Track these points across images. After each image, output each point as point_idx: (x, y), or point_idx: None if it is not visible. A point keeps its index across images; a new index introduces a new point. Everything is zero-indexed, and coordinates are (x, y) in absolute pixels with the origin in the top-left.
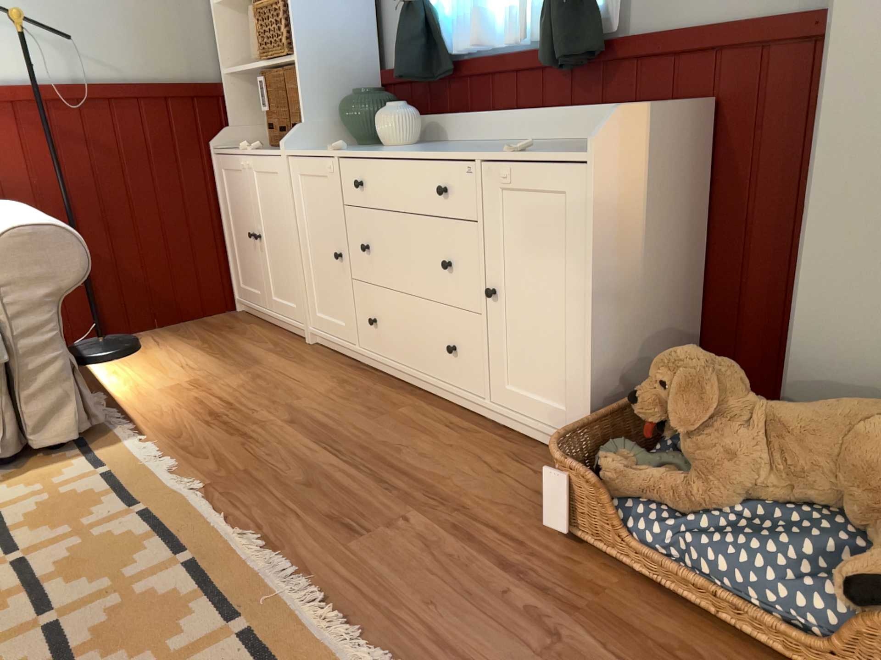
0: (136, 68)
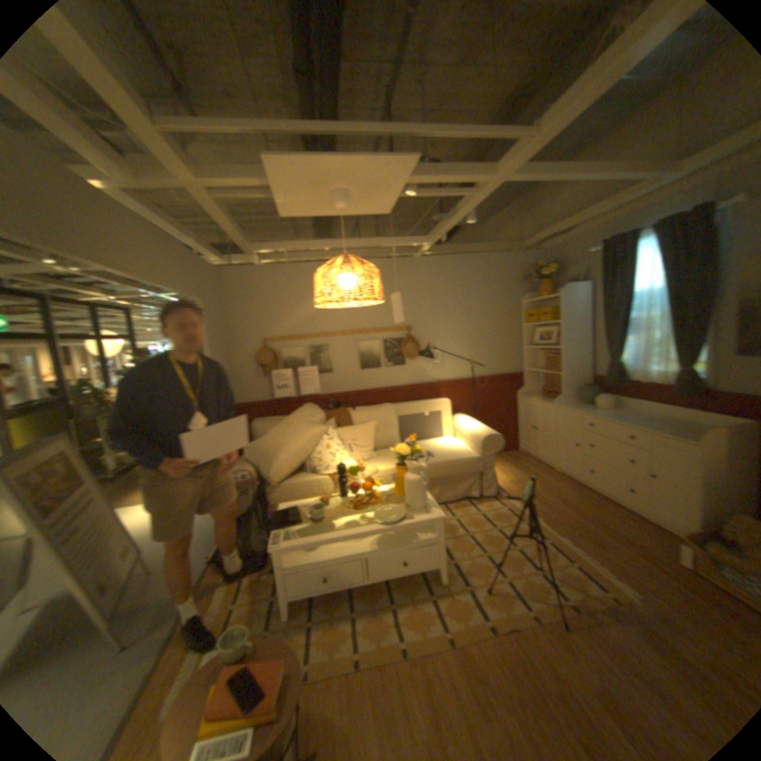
0: (496, 369)
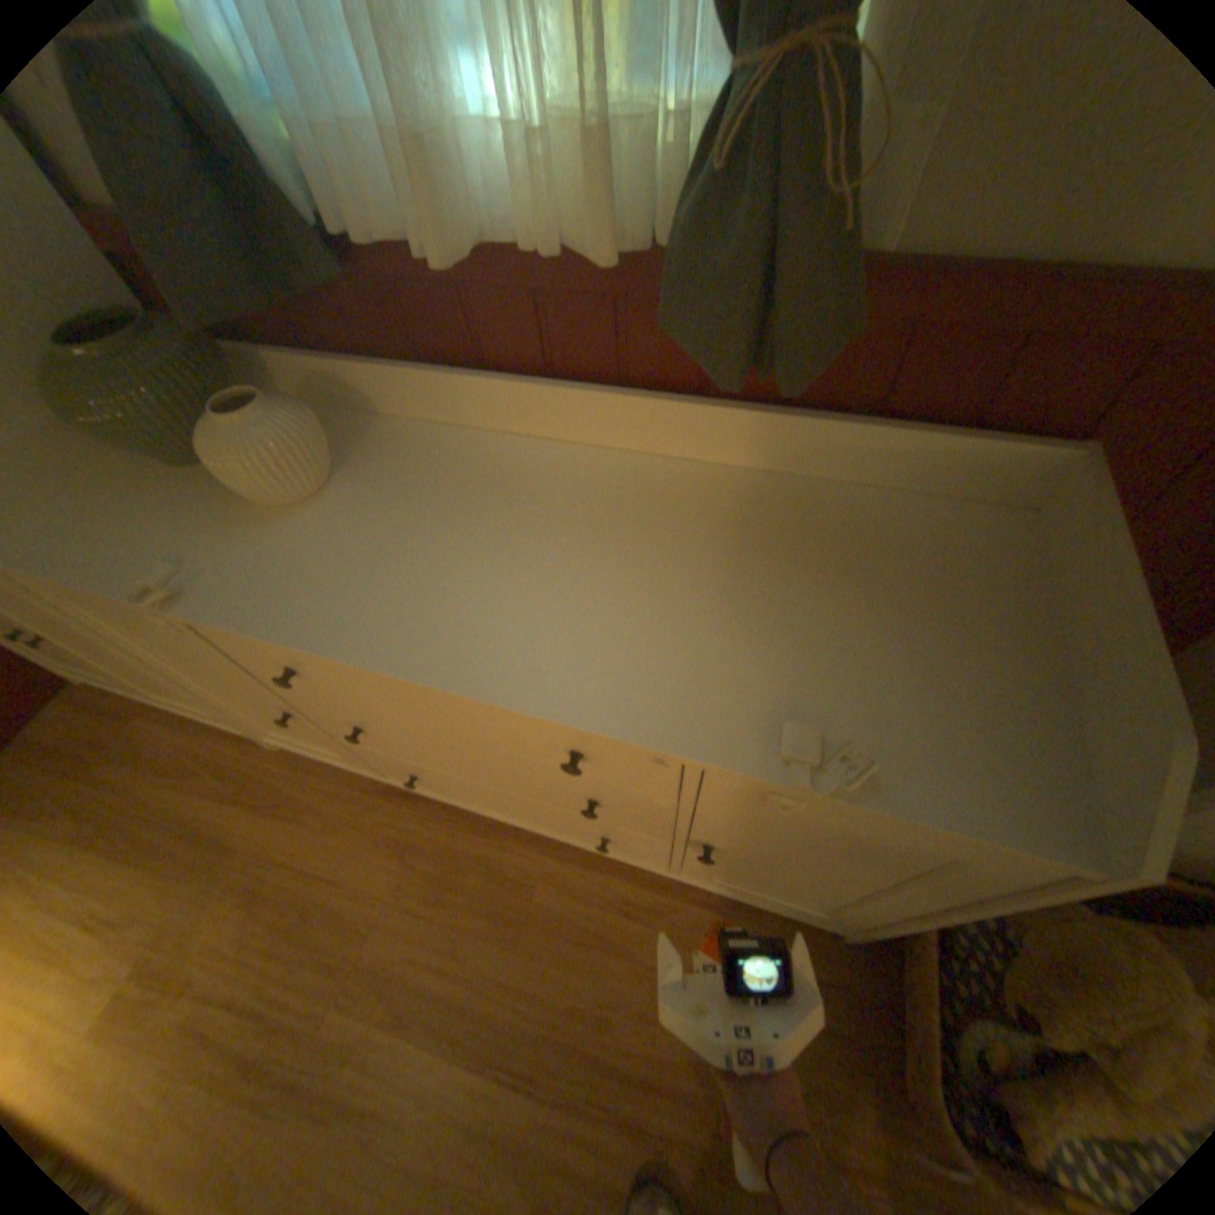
0: None
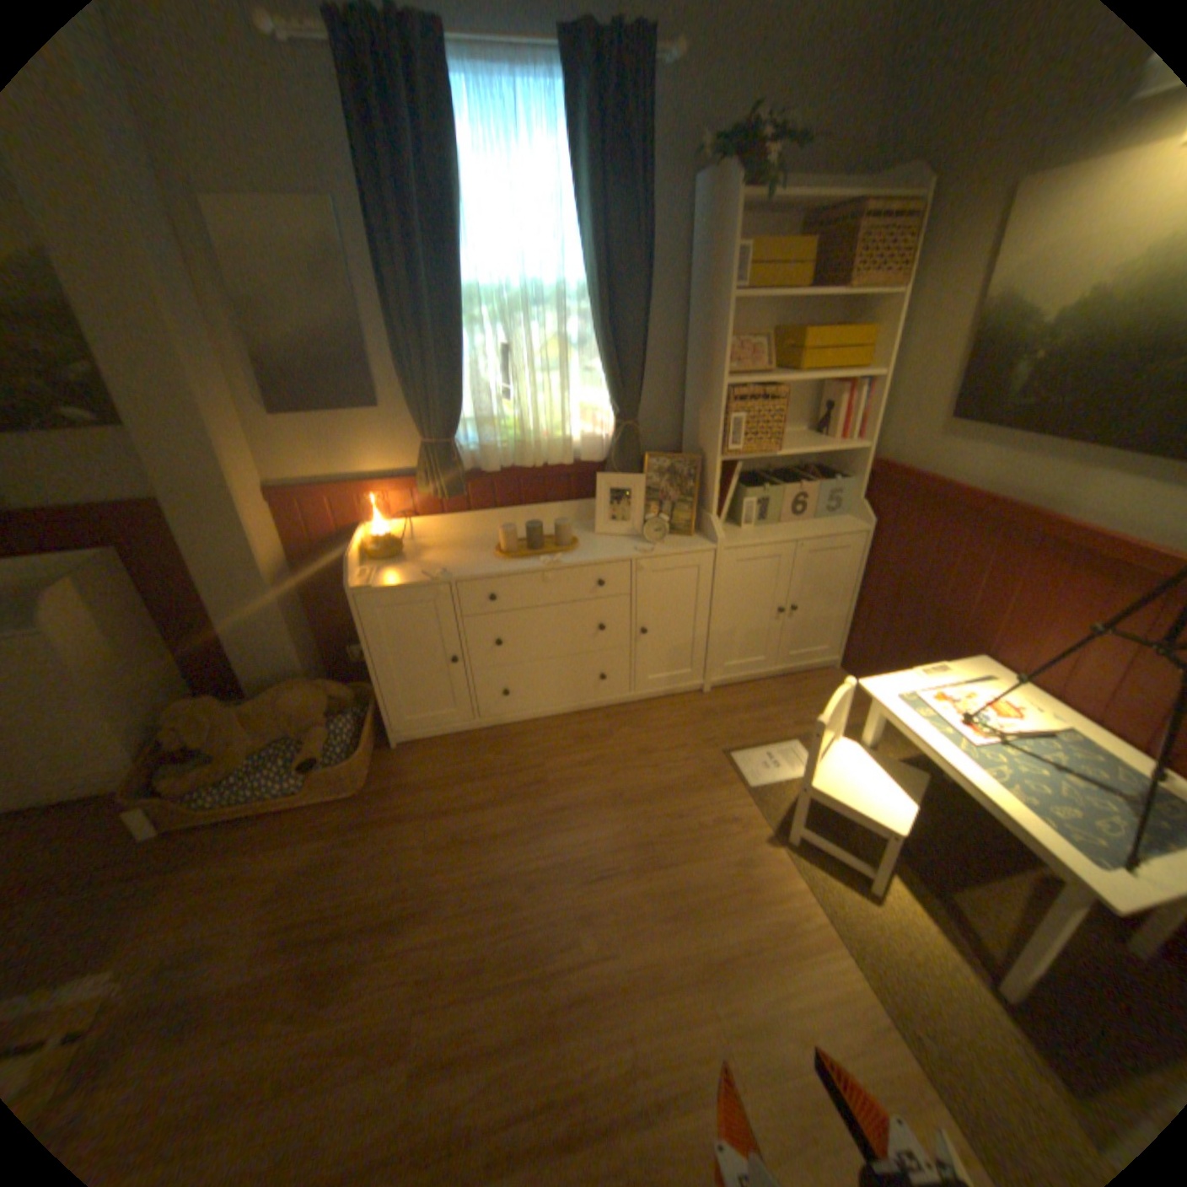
0: None
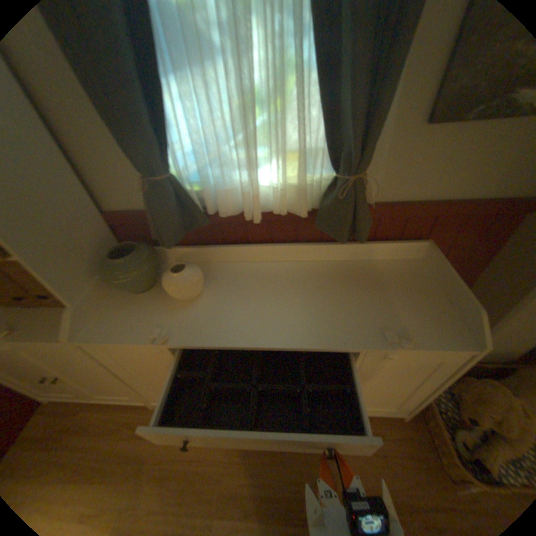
0: None
